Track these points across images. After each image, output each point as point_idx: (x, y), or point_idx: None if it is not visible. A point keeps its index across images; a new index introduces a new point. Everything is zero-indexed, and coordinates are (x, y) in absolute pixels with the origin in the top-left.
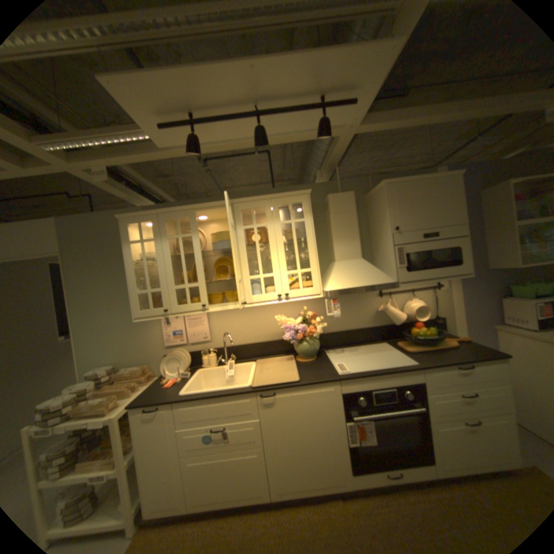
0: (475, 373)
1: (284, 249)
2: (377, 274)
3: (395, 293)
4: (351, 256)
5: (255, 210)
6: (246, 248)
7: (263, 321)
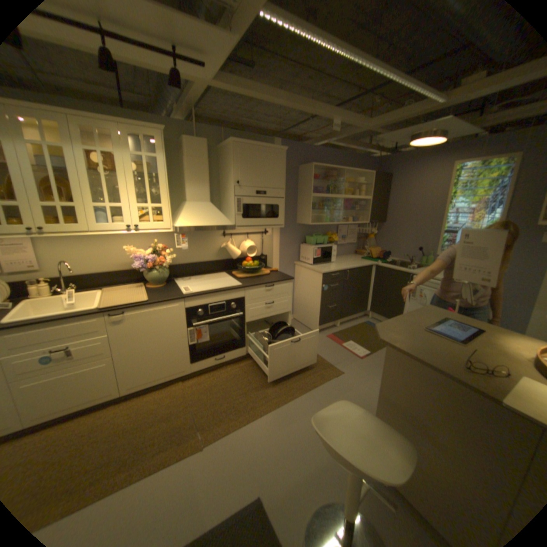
0: (274, 288)
1: (134, 181)
2: (220, 217)
3: (235, 234)
4: (201, 198)
5: (97, 128)
6: (86, 170)
7: (110, 250)
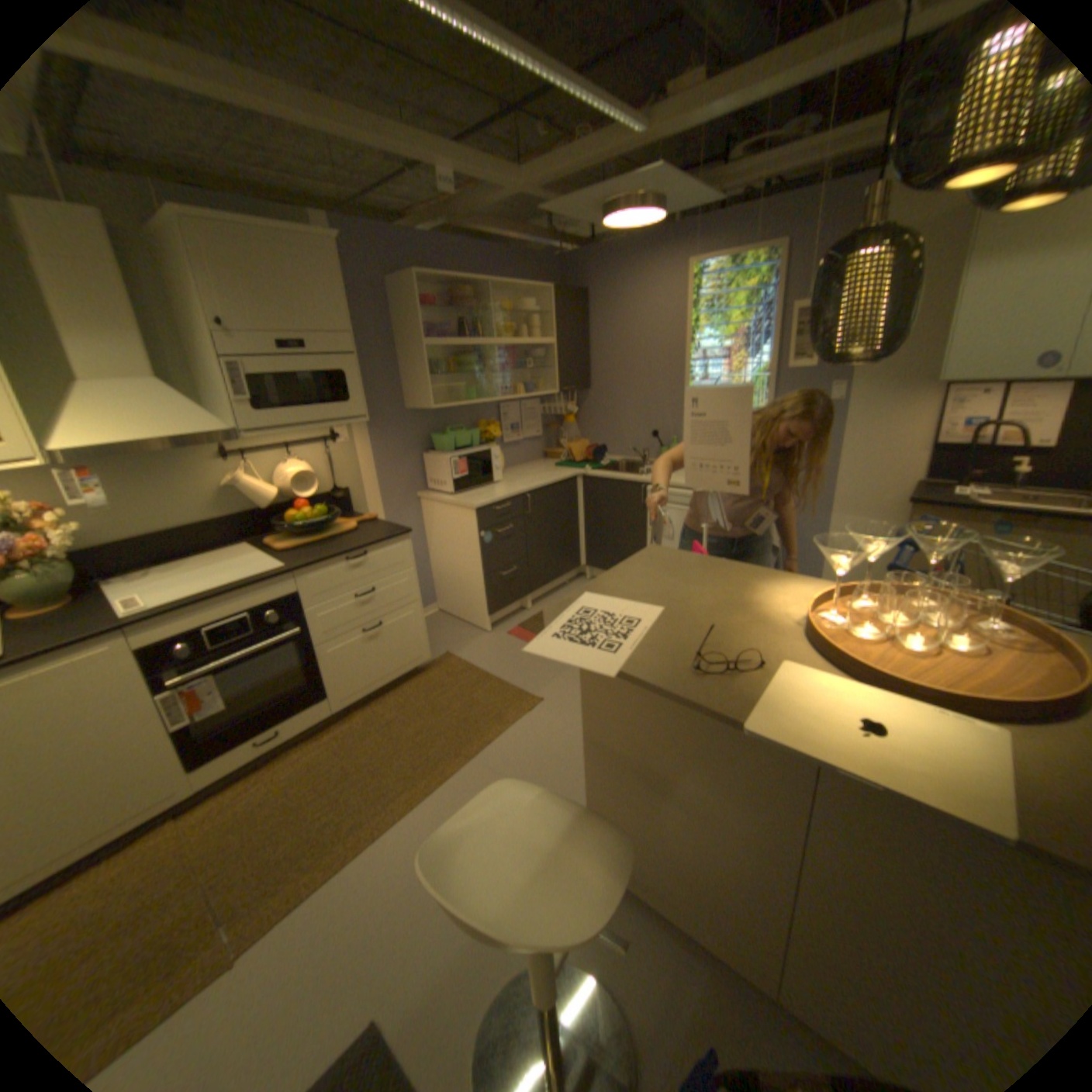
0: (368, 560)
1: None
2: (190, 413)
3: (252, 449)
4: (122, 369)
5: None
6: None
7: None
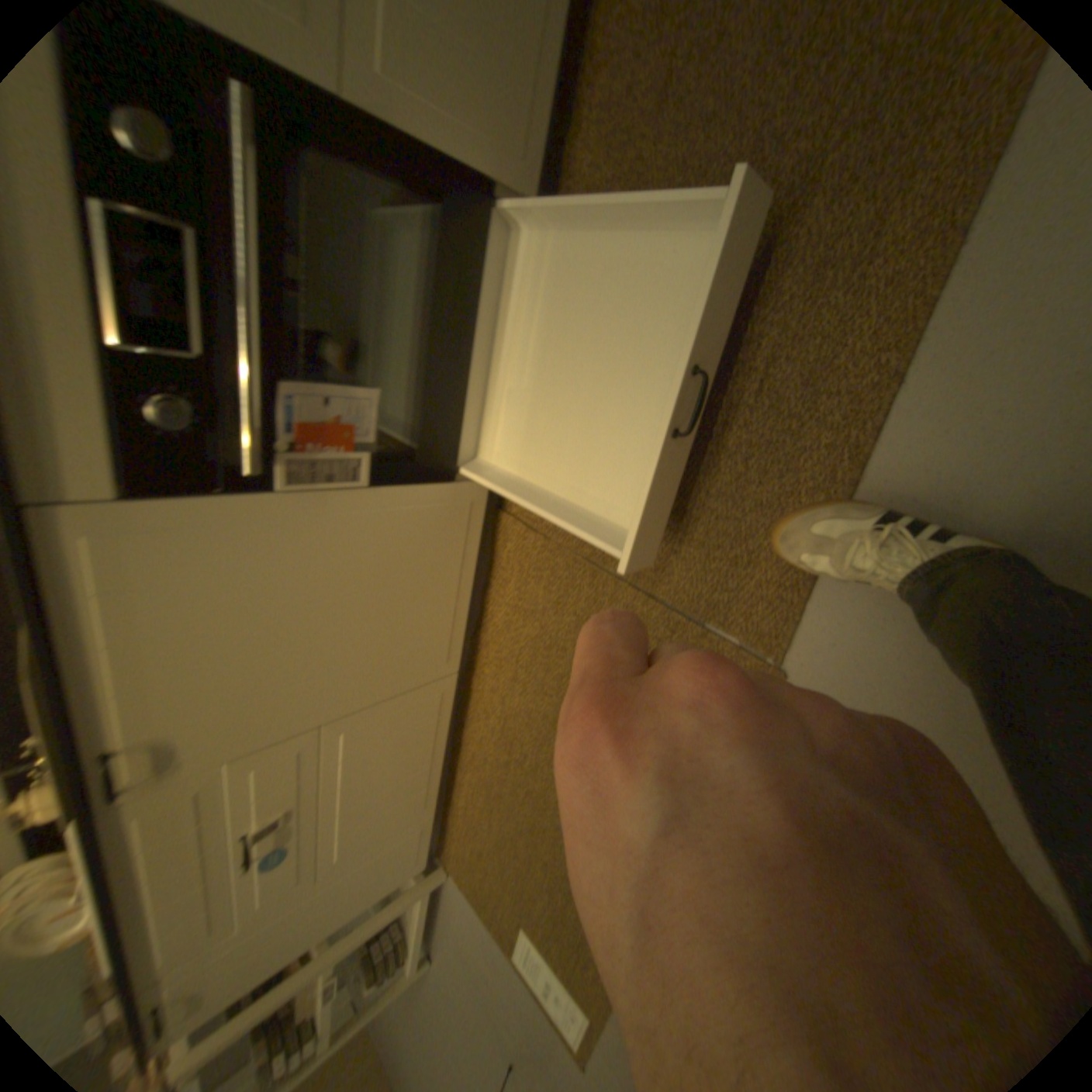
0: None
1: None
2: None
3: None
4: None
5: None
6: None
7: None
